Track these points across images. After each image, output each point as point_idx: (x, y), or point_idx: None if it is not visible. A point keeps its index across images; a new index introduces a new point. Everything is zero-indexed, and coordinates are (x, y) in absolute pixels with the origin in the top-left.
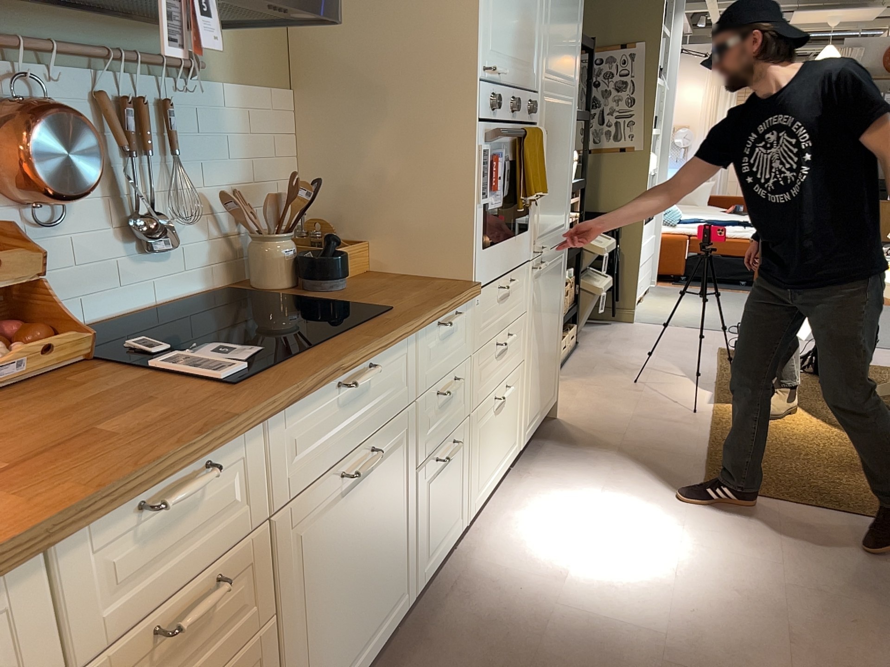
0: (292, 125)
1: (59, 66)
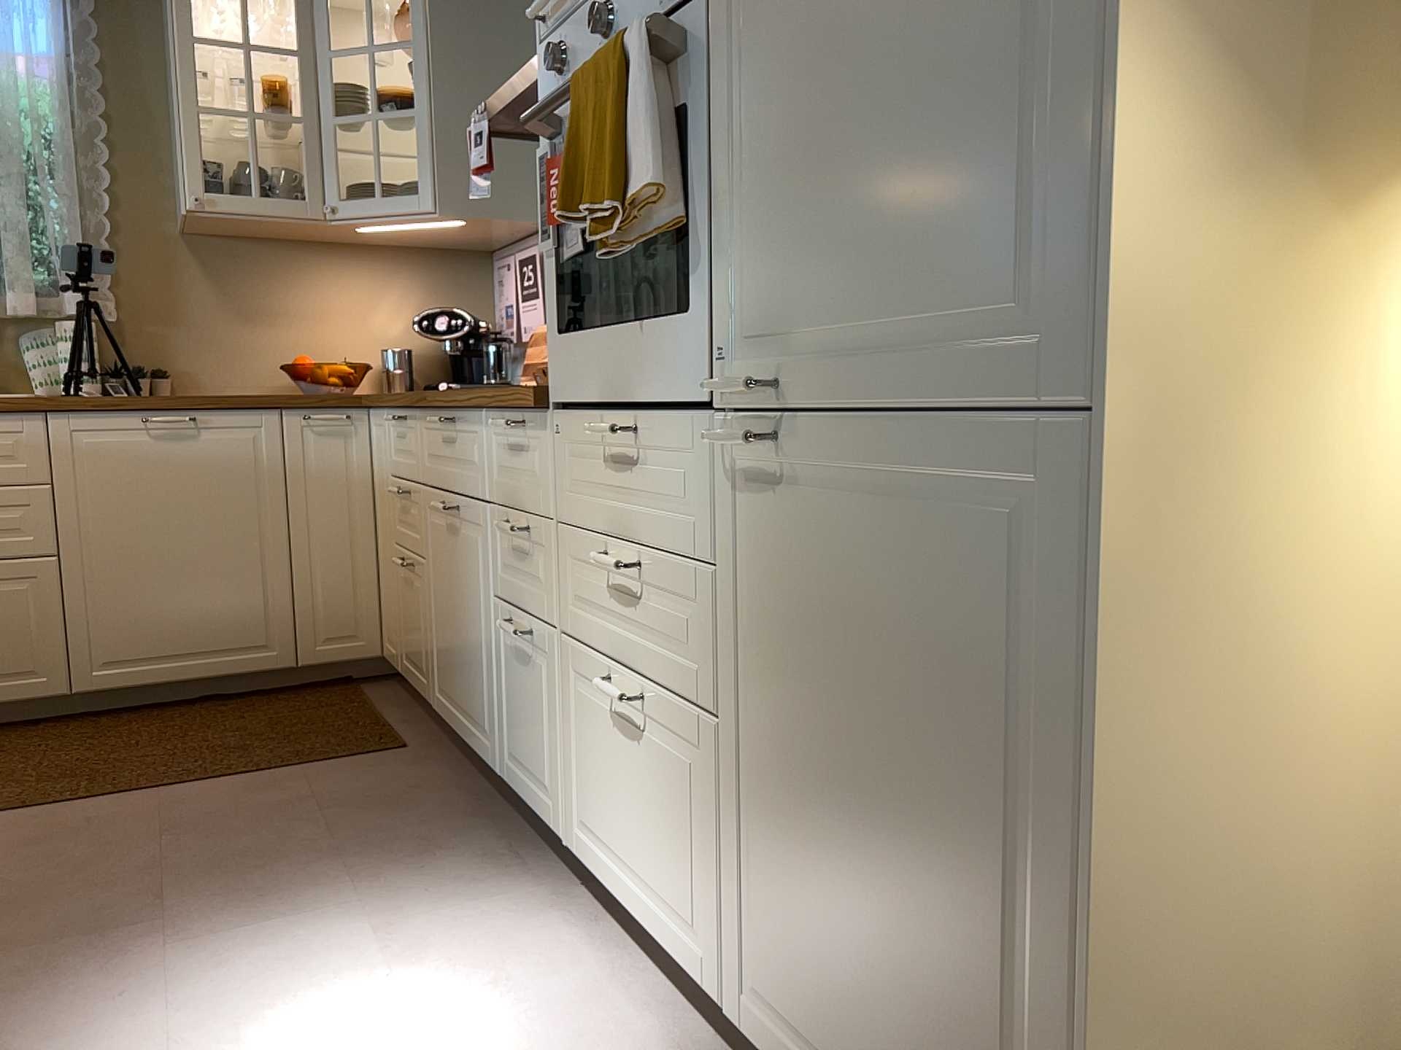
0: None
1: None
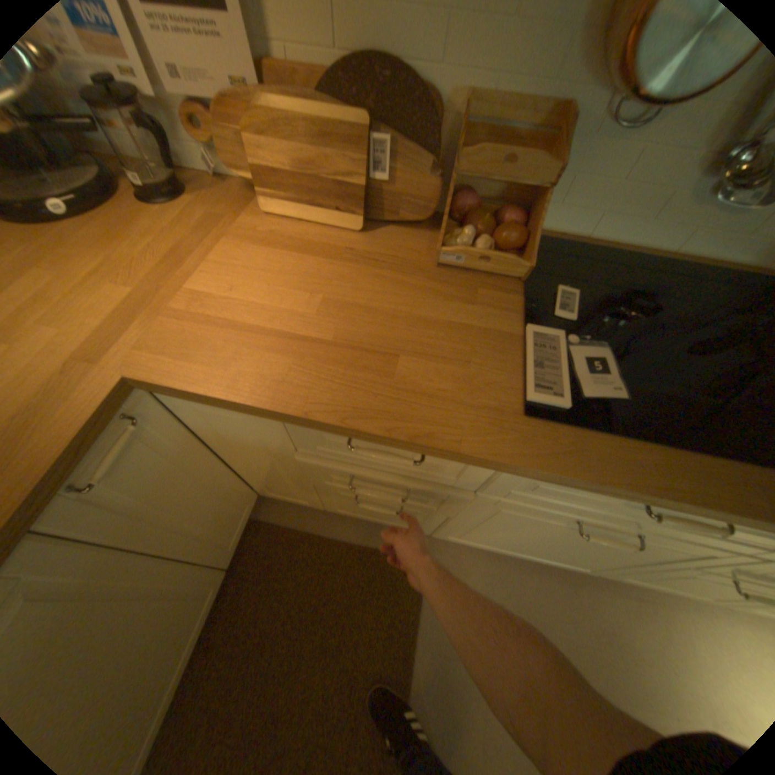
0: None
1: None
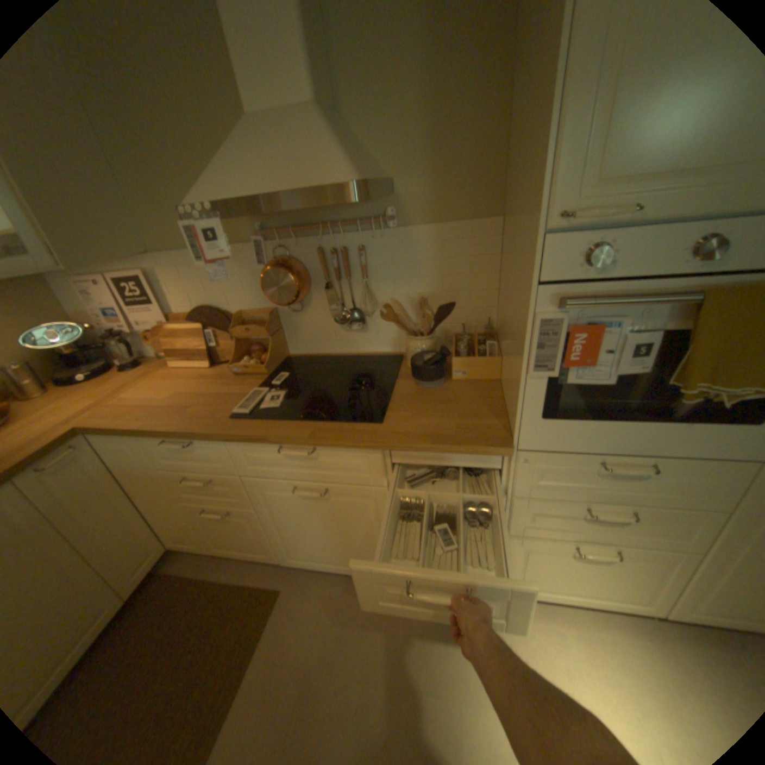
0: (494, 245)
1: (300, 236)
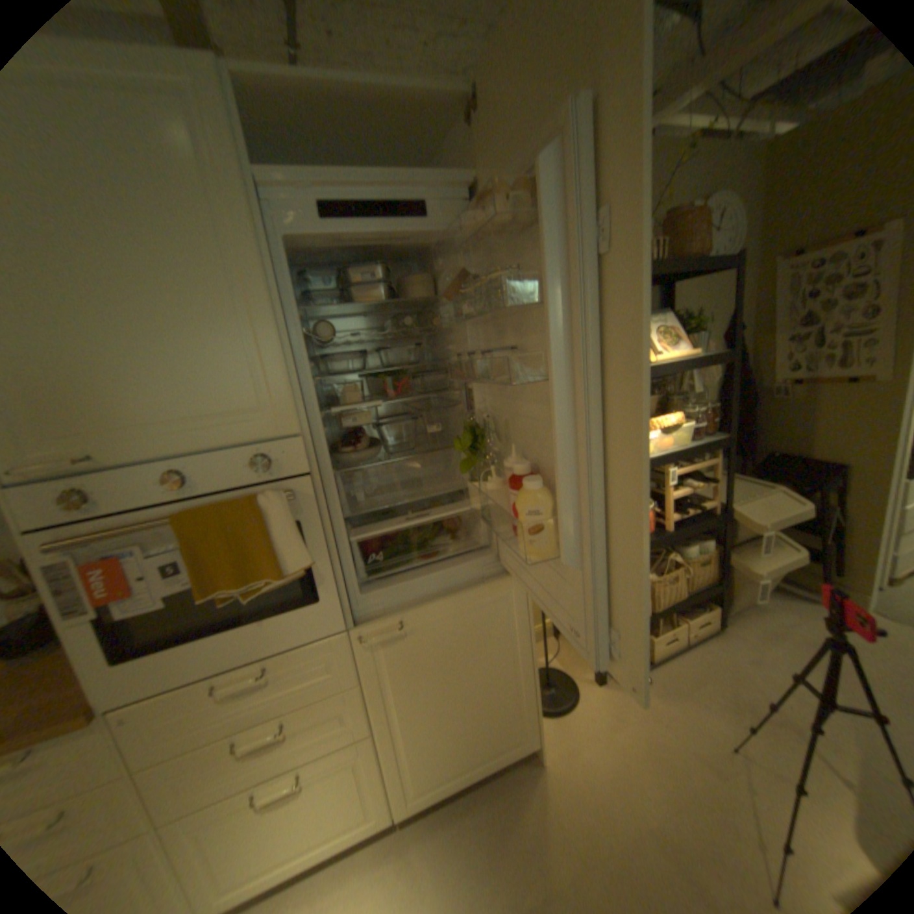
0: None
1: None
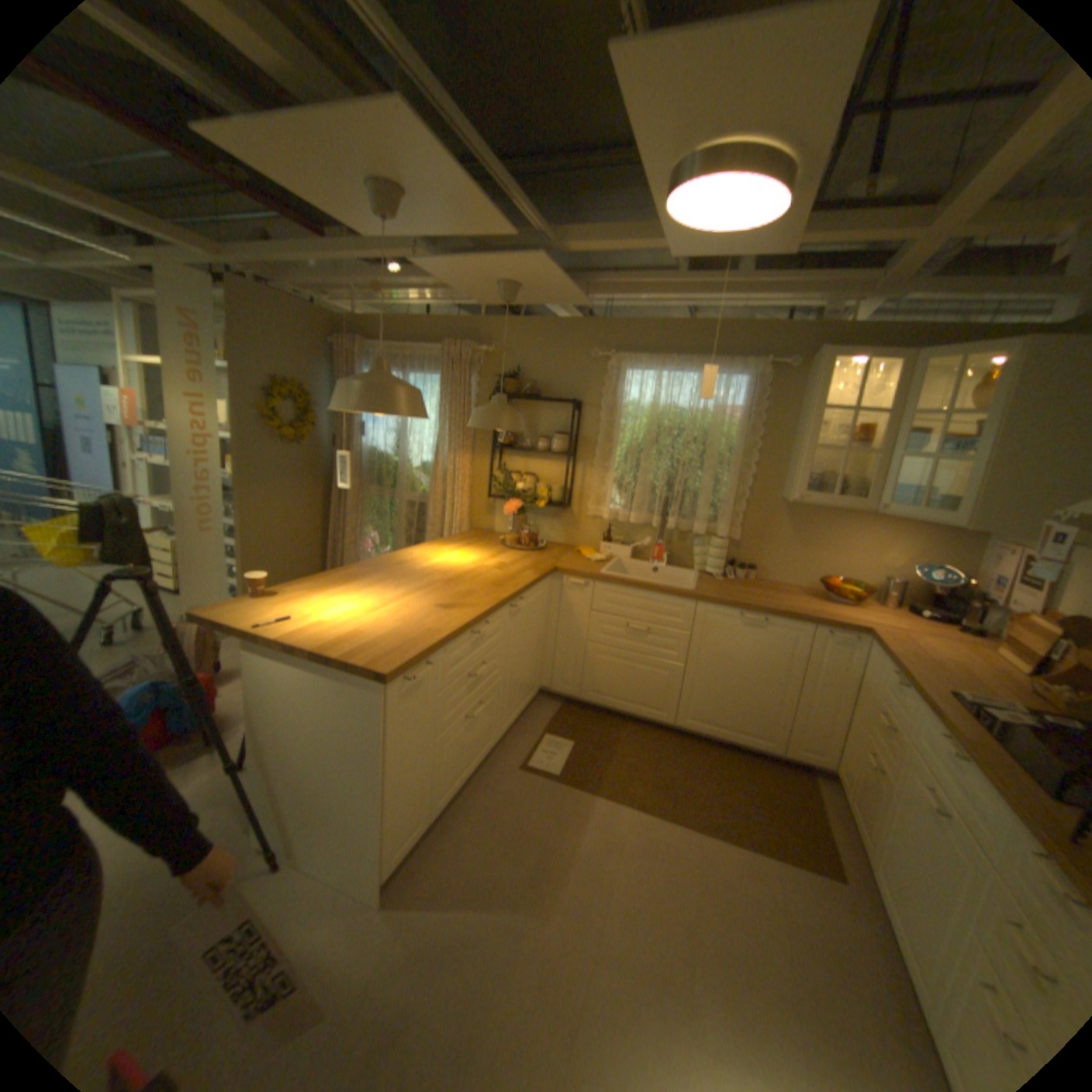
0: None
1: None
